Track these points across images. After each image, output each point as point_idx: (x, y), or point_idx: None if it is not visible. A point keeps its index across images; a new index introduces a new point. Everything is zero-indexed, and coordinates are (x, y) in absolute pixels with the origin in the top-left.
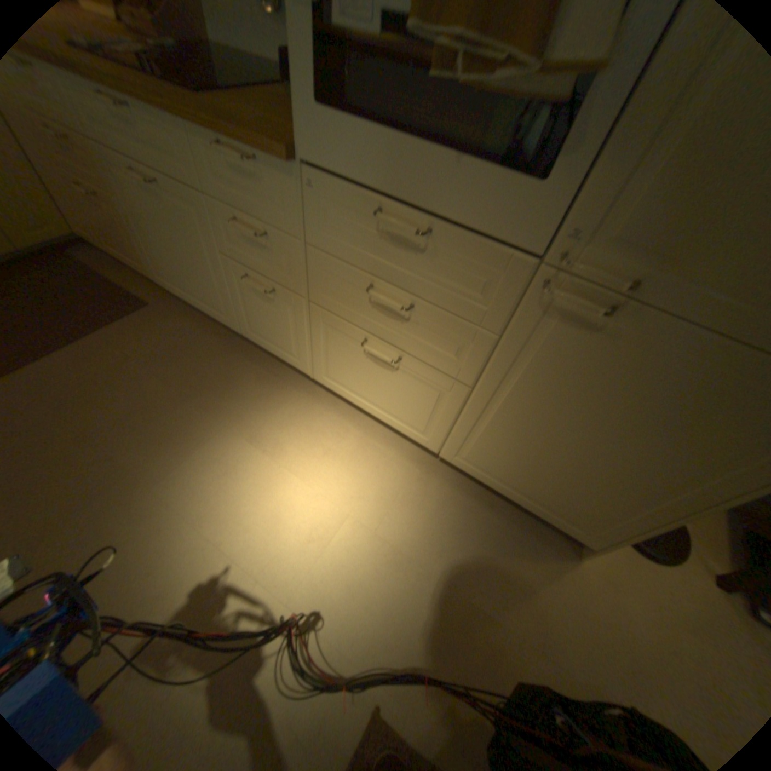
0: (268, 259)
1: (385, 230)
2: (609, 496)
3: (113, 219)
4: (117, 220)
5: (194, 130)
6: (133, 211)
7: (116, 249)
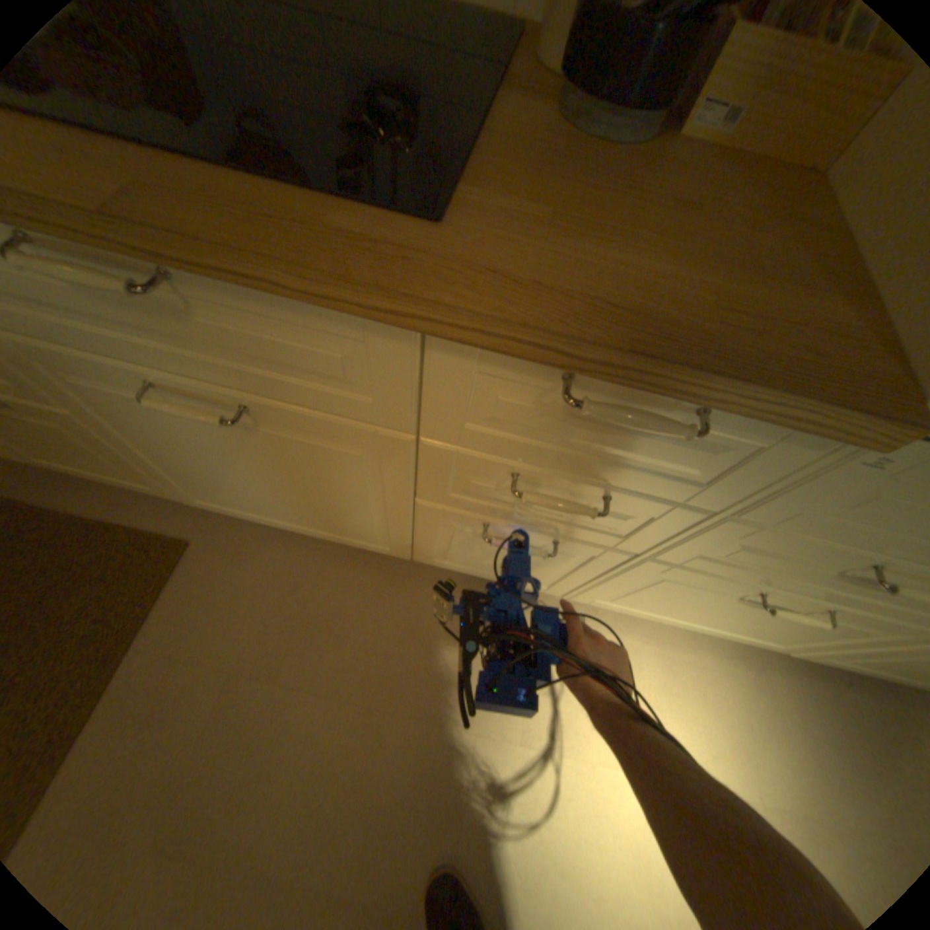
0: (577, 519)
1: None
2: None
3: (70, 438)
4: (80, 440)
5: (479, 350)
6: (143, 437)
7: (75, 468)
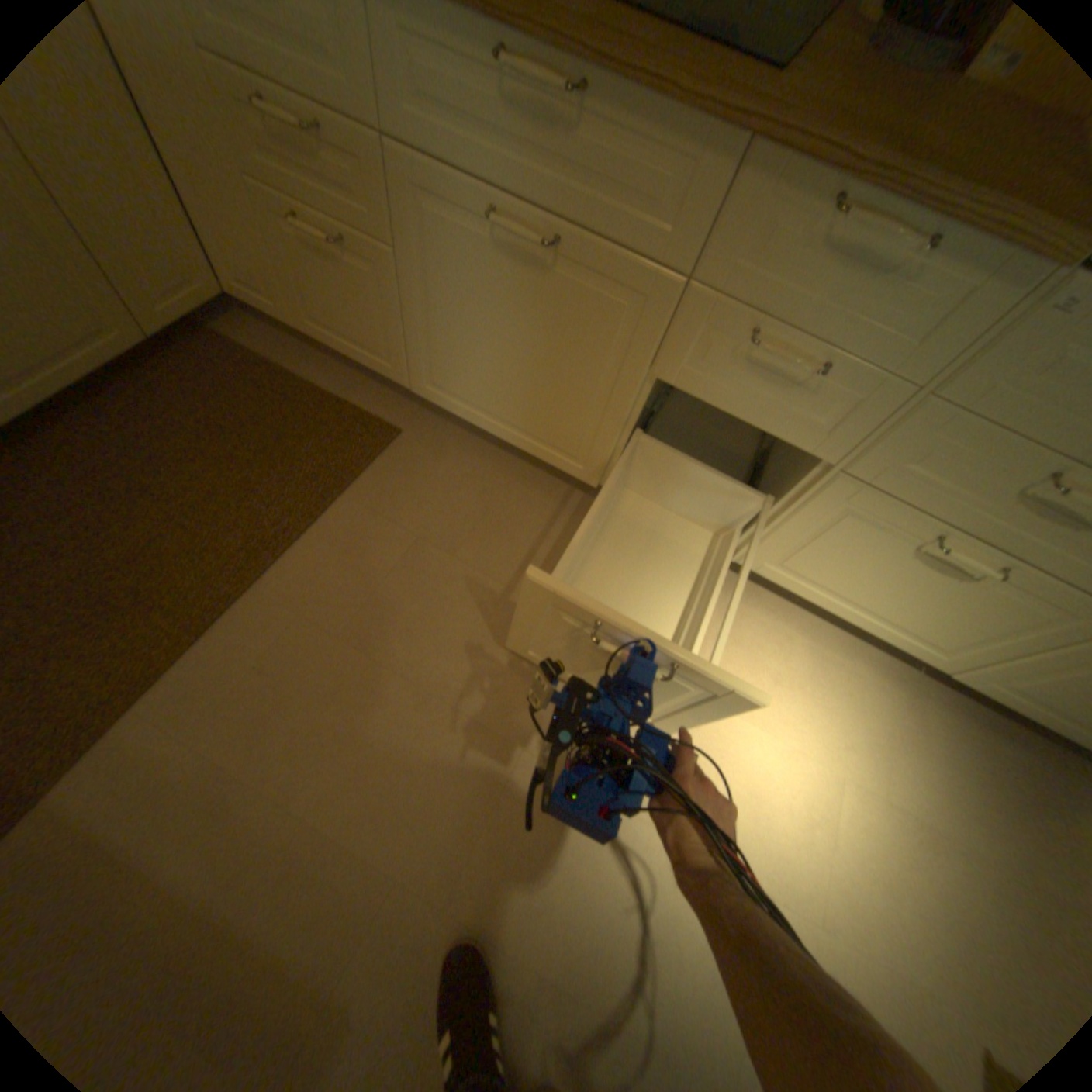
0: (789, 403)
1: None
2: None
3: (368, 287)
4: (375, 290)
5: (782, 167)
6: (440, 283)
7: (339, 334)
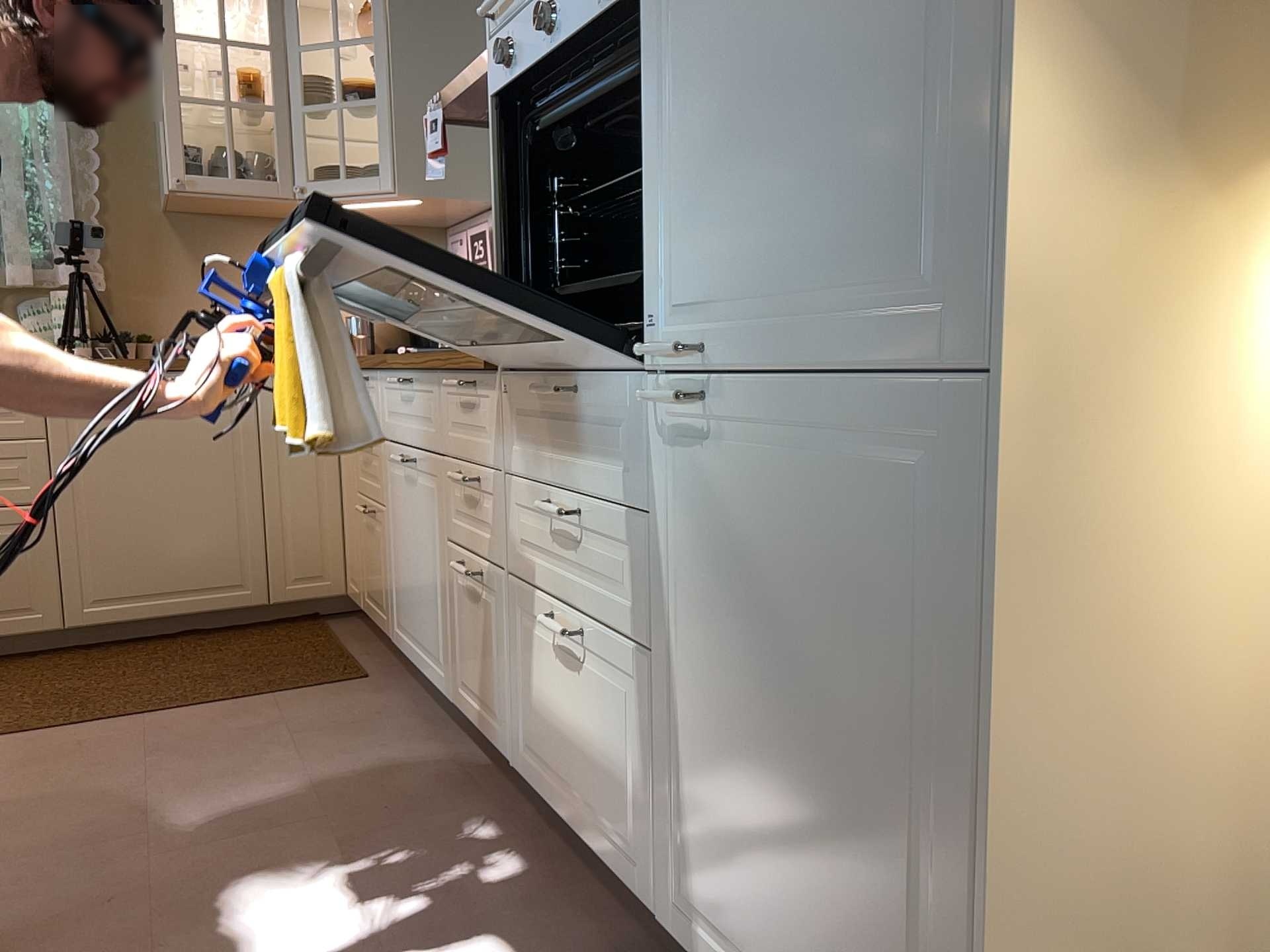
0: (481, 526)
1: (556, 415)
2: (886, 907)
3: (380, 545)
4: (382, 545)
5: (445, 381)
6: (395, 521)
7: (373, 600)
